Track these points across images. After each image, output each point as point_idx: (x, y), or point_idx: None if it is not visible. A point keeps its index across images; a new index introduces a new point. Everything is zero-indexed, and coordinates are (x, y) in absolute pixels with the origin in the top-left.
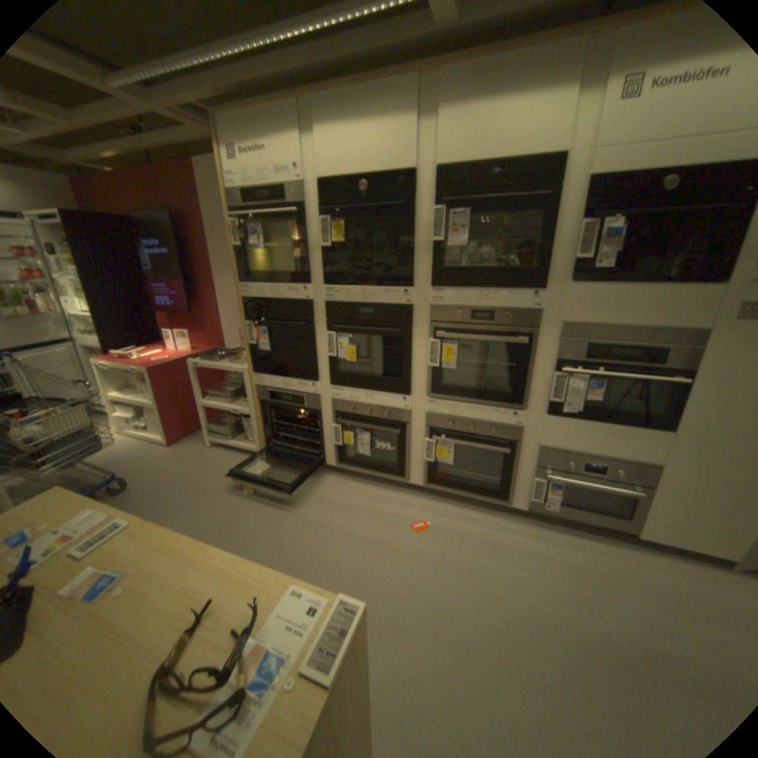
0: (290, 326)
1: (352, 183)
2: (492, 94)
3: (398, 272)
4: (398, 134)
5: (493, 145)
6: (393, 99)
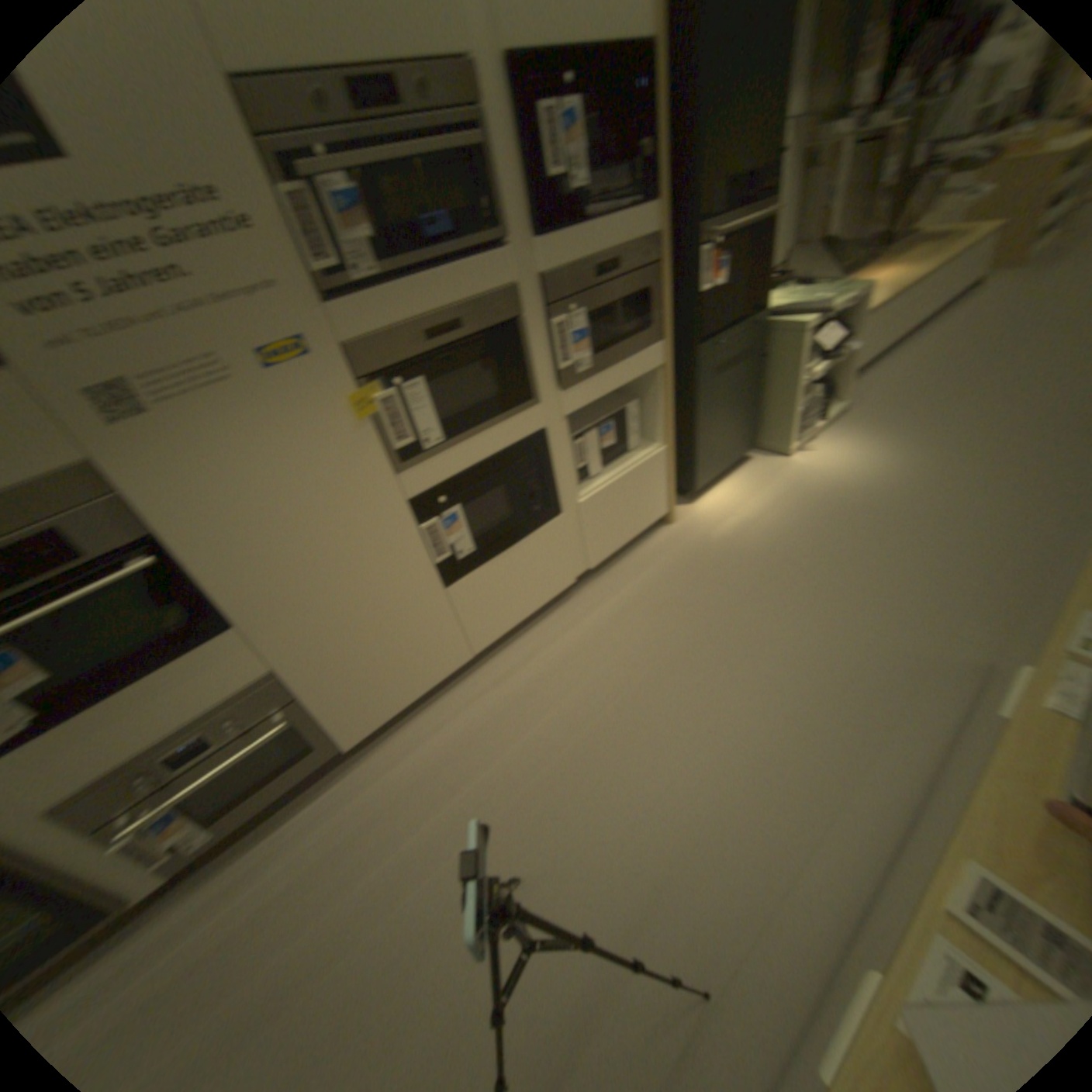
0: None
1: None
2: None
3: None
4: None
5: None
6: None
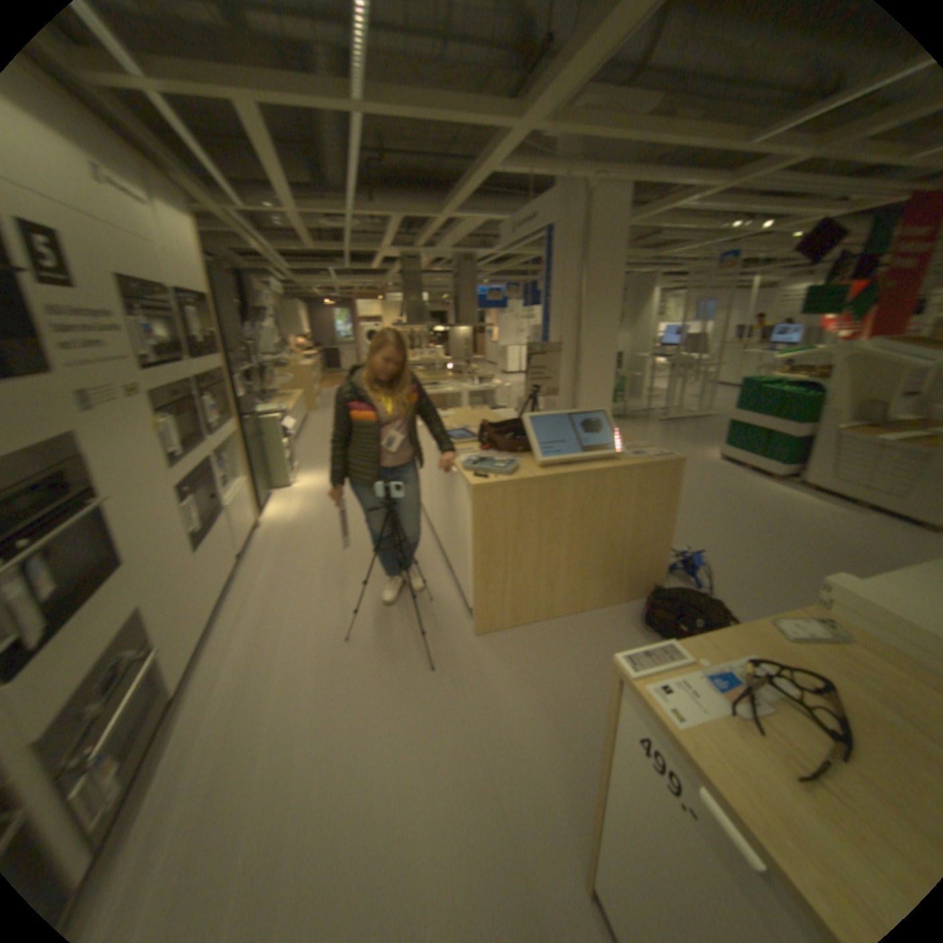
0: None
1: None
2: None
3: None
4: None
5: None
6: None
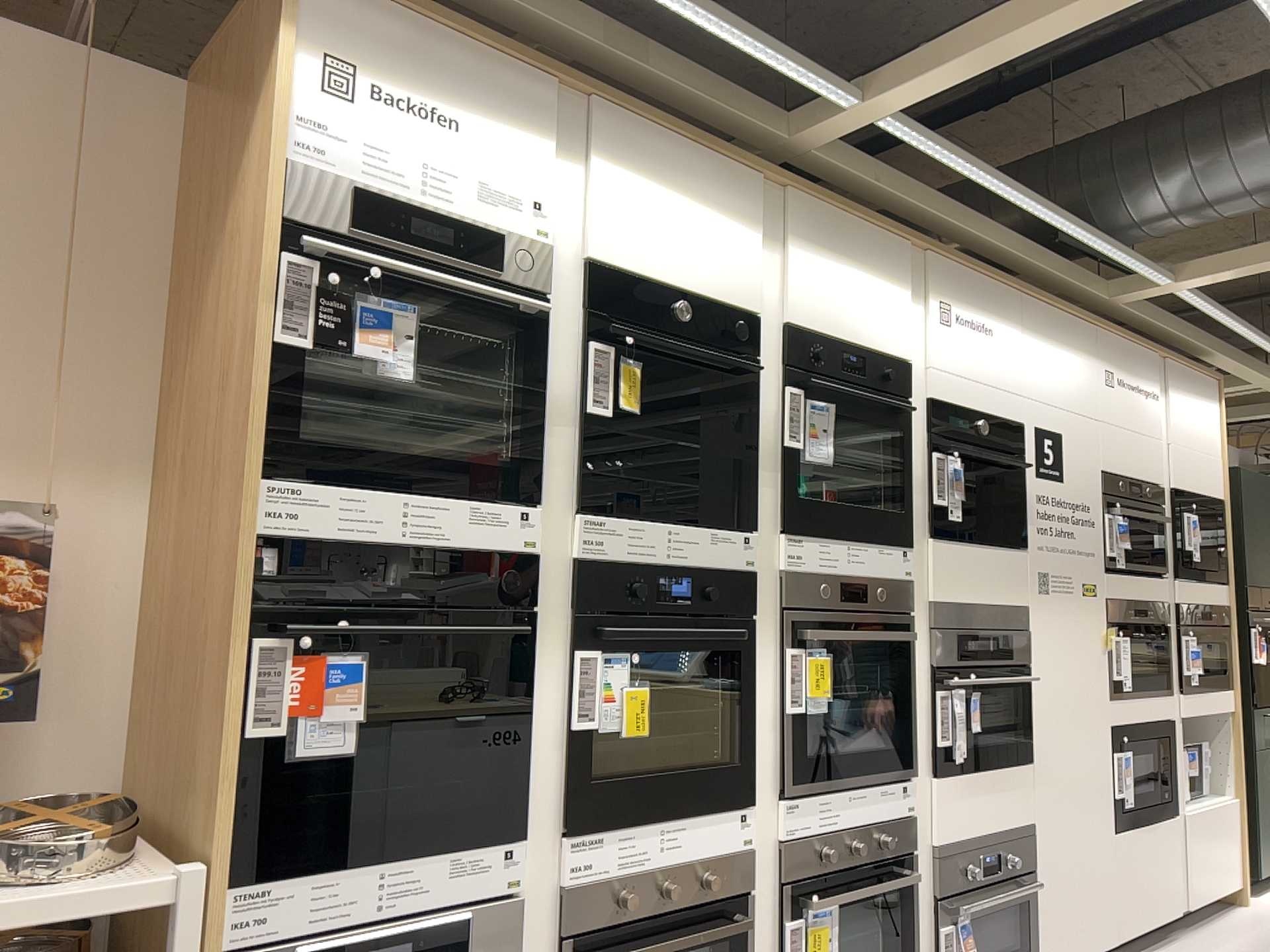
0: (463, 631)
1: (658, 301)
2: (836, 260)
3: (720, 495)
4: (735, 254)
5: (841, 325)
6: (730, 200)
